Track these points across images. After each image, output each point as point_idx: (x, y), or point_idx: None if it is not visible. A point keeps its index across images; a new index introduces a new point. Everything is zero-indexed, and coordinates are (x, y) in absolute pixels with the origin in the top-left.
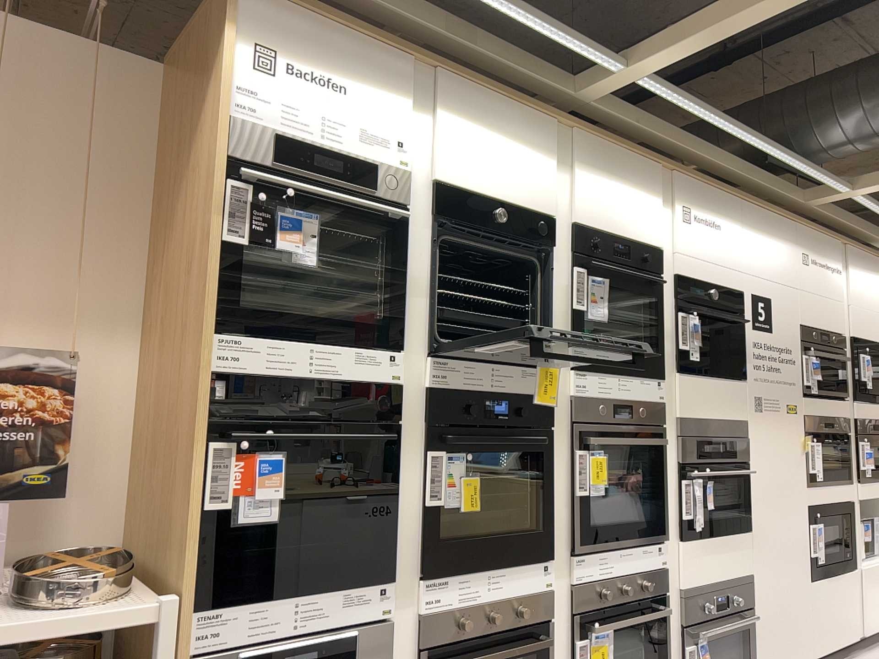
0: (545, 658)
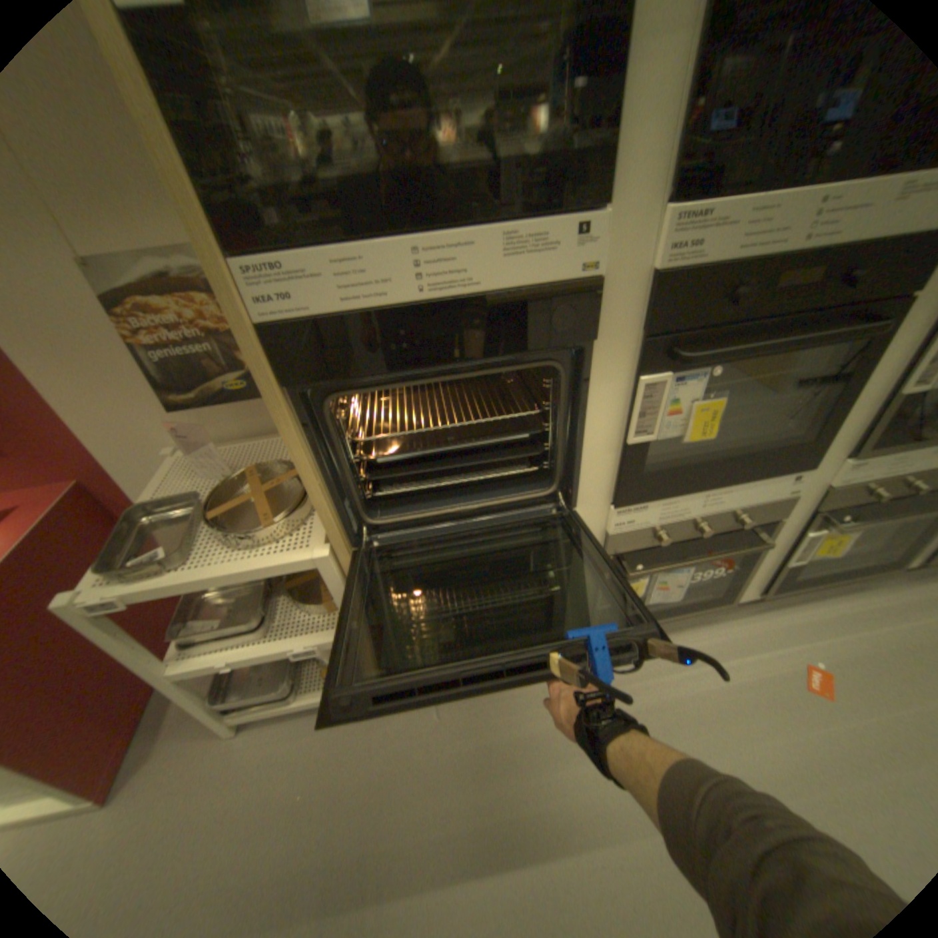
0: (758, 558)
